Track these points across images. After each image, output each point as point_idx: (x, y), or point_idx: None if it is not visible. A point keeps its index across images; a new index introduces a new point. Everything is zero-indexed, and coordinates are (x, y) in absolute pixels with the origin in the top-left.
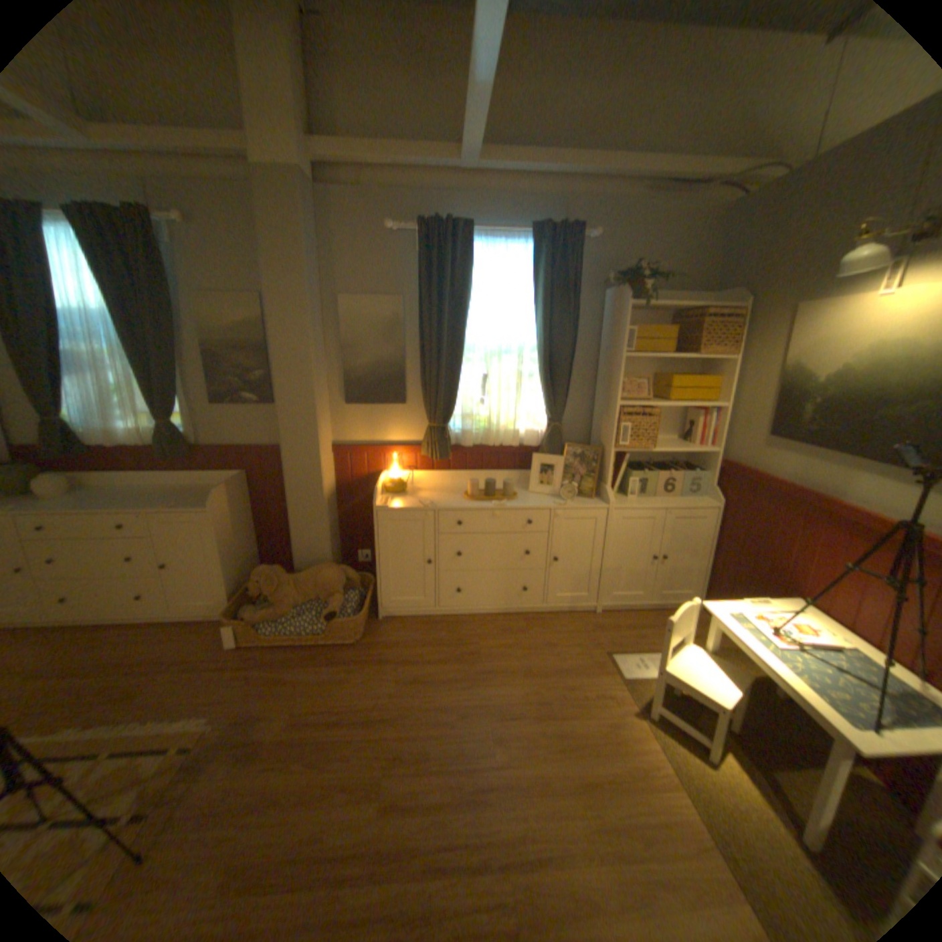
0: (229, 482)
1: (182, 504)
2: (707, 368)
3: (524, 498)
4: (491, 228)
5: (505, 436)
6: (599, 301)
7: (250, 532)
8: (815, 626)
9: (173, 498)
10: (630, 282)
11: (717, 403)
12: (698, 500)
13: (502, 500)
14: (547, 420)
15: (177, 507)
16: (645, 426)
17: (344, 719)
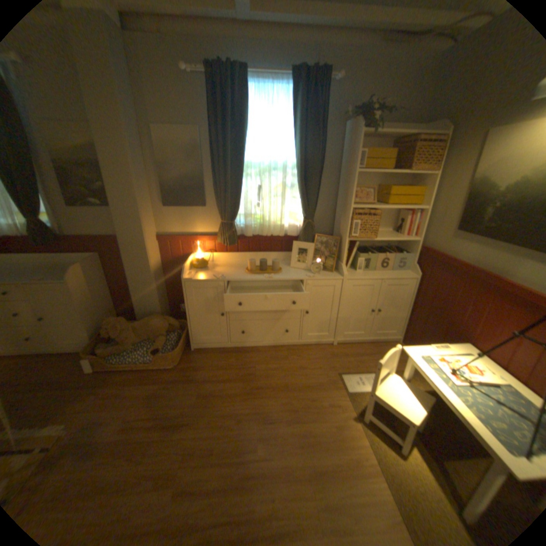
0: (84, 261)
1: (49, 277)
2: (416, 181)
3: (286, 272)
4: (261, 70)
5: (275, 229)
6: (342, 131)
7: (105, 293)
8: (481, 367)
9: (44, 273)
10: (364, 114)
11: (421, 207)
12: (404, 273)
13: (271, 273)
14: (304, 218)
15: (44, 280)
16: (371, 222)
17: (158, 425)
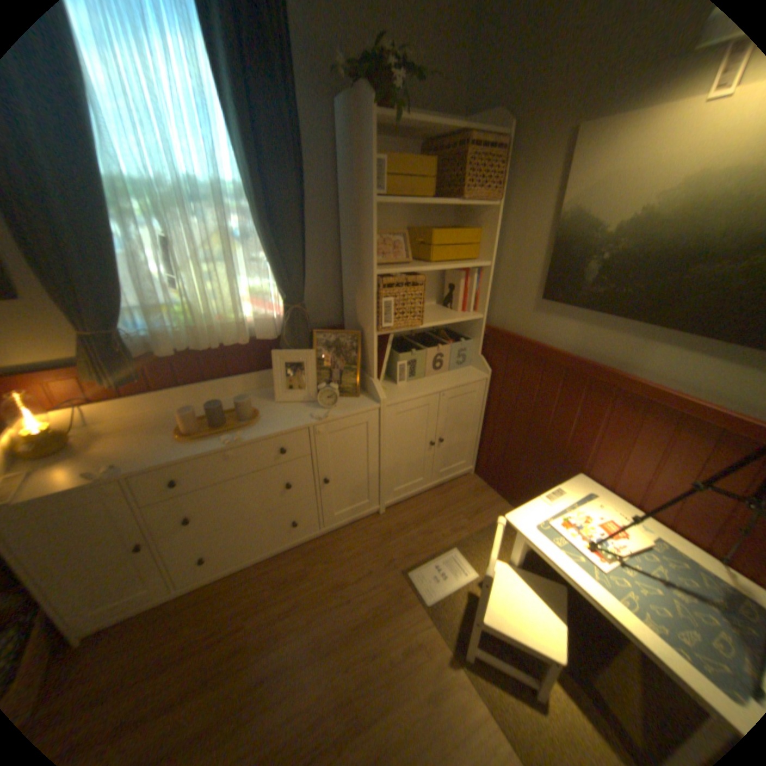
0: None
1: None
2: (463, 219)
3: (271, 416)
4: None
5: (228, 328)
6: (328, 117)
7: None
8: (618, 519)
9: None
10: (370, 79)
11: (478, 262)
12: (466, 372)
13: (239, 427)
14: (285, 299)
15: None
16: (407, 296)
17: None
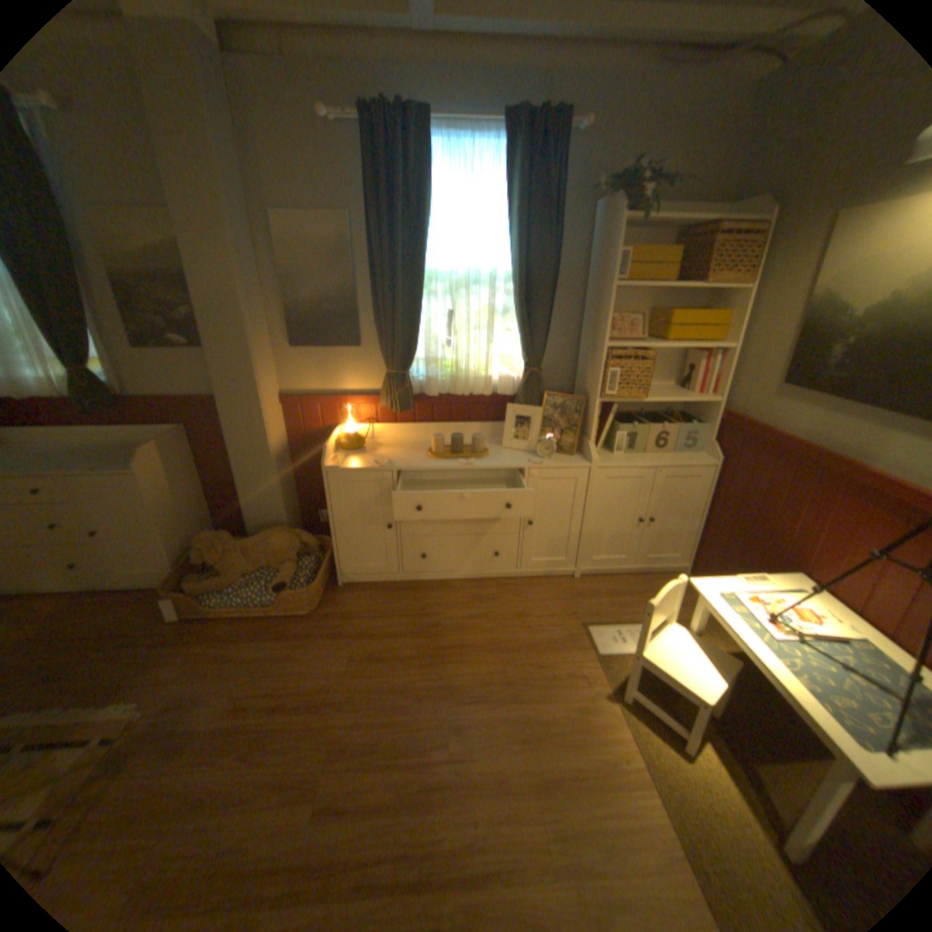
0: (161, 439)
1: (105, 465)
2: (715, 301)
3: (496, 456)
4: (453, 116)
5: (477, 383)
6: (589, 216)
7: (196, 492)
8: (819, 612)
9: (97, 458)
10: (626, 189)
11: (723, 344)
12: (694, 457)
13: (470, 458)
14: (525, 365)
15: (97, 469)
16: (637, 371)
17: (287, 703)
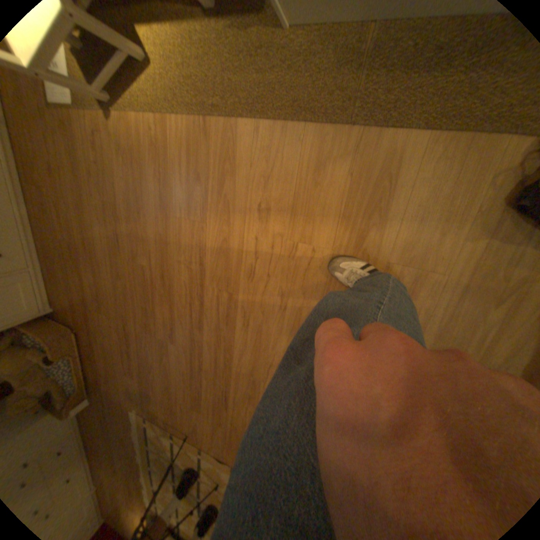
0: None
1: None
2: None
3: None
4: None
5: None
6: None
7: None
8: None
9: None
10: None
11: None
12: None
13: None
14: None
15: None
16: None
17: (120, 348)
